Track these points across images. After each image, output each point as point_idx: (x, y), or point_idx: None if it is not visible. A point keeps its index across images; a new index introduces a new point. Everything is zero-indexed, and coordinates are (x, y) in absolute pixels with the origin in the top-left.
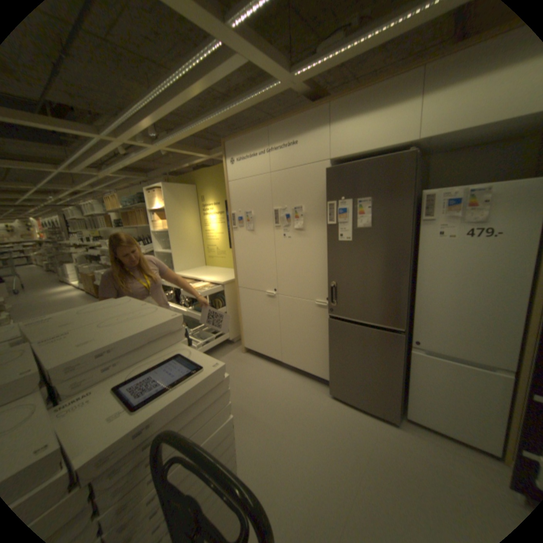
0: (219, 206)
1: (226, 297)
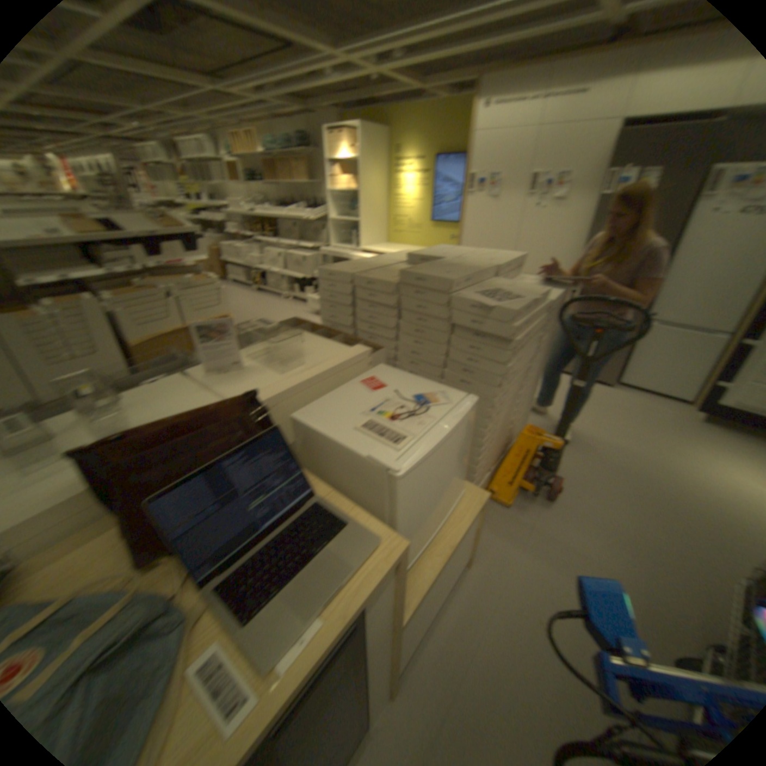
0: (425, 162)
1: None
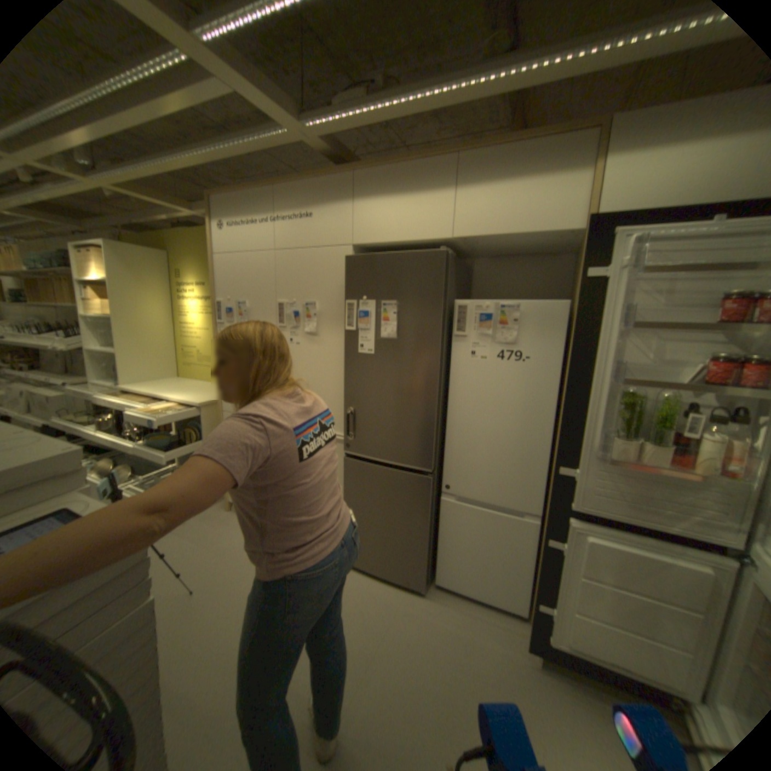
0: (204, 289)
1: (204, 426)
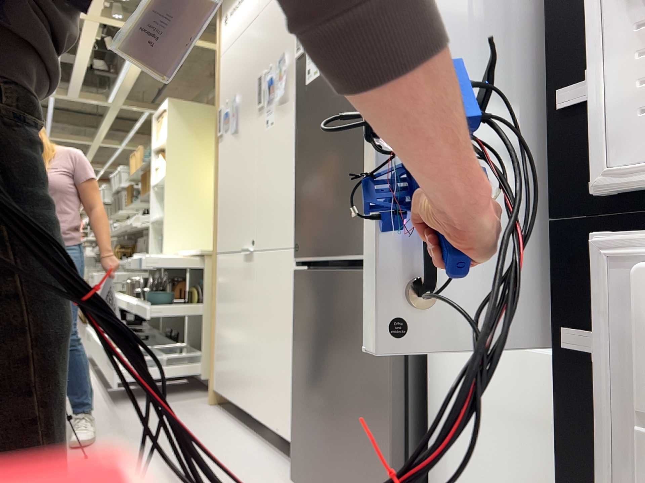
0: None
1: (206, 284)
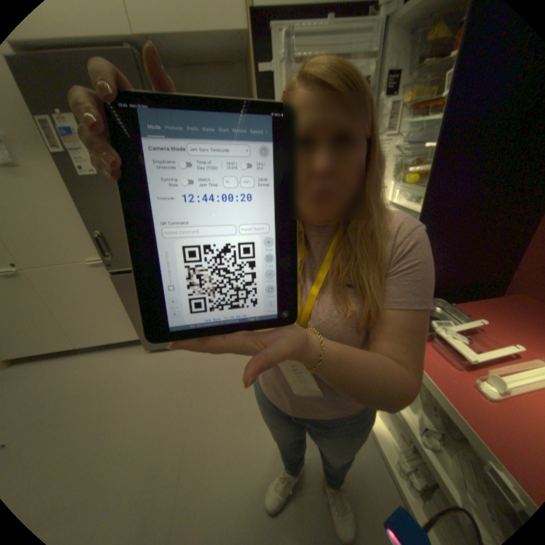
0: None
1: None
